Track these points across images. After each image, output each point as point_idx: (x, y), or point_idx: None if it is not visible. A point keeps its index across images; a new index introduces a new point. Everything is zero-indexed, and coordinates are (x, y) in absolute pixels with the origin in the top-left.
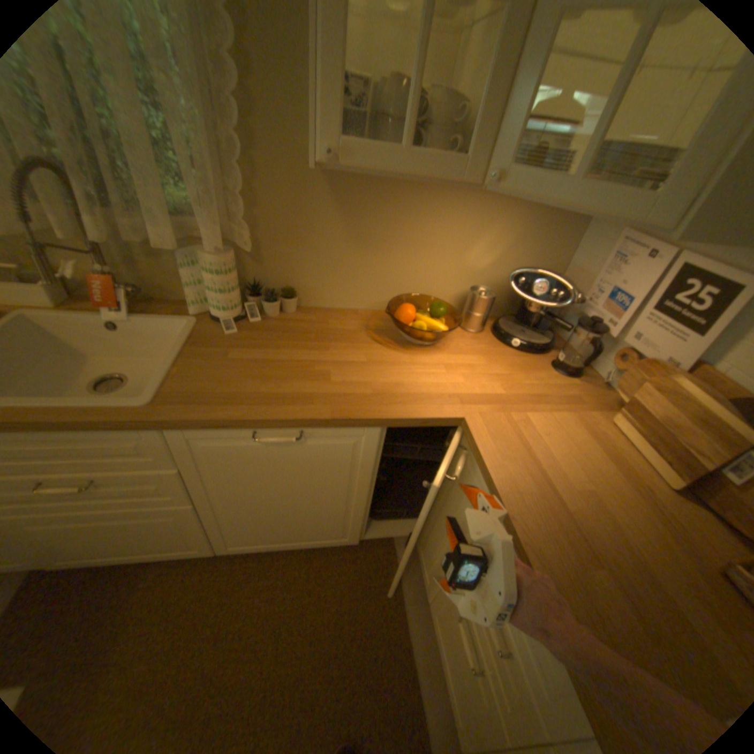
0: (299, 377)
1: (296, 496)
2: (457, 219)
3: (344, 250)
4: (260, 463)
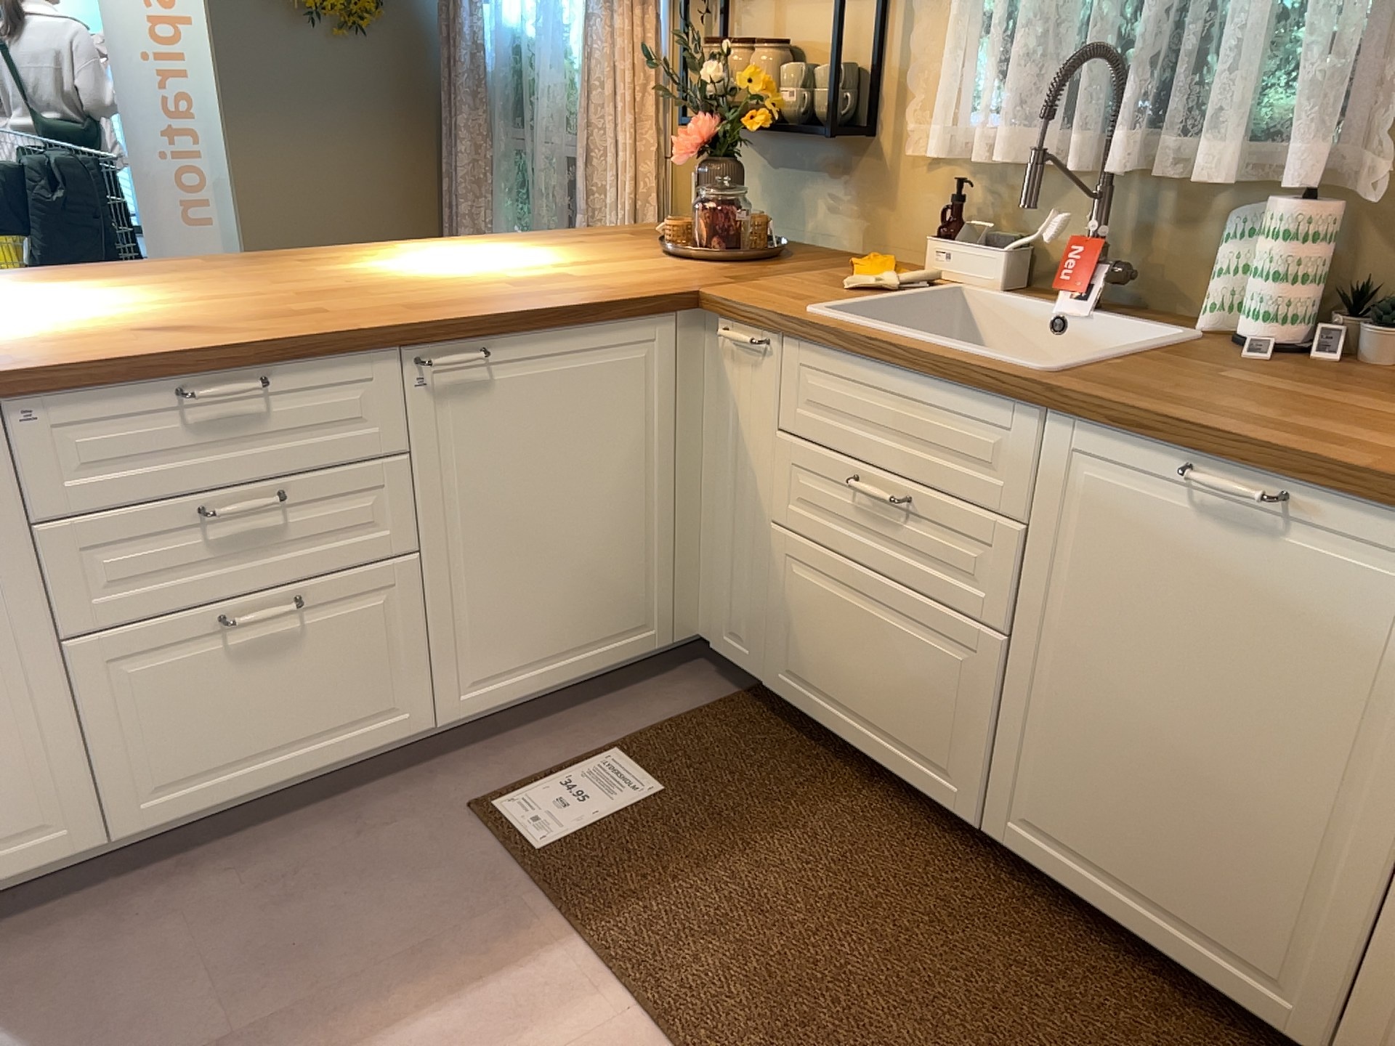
0: (1345, 424)
1: (1208, 717)
2: None
3: None
4: (1169, 564)
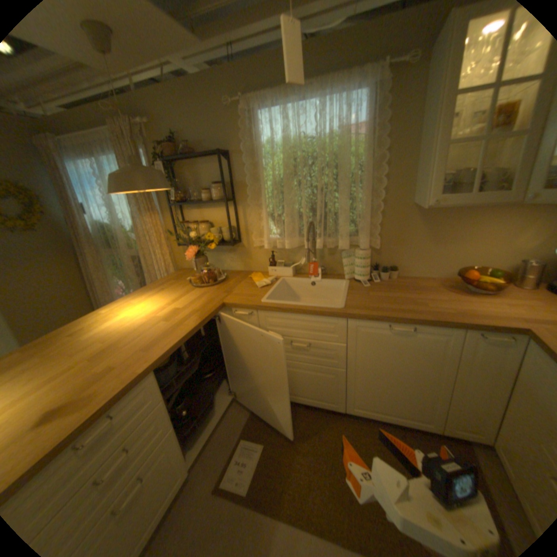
0: (410, 303)
1: (404, 375)
2: (505, 222)
3: (427, 245)
4: (388, 346)
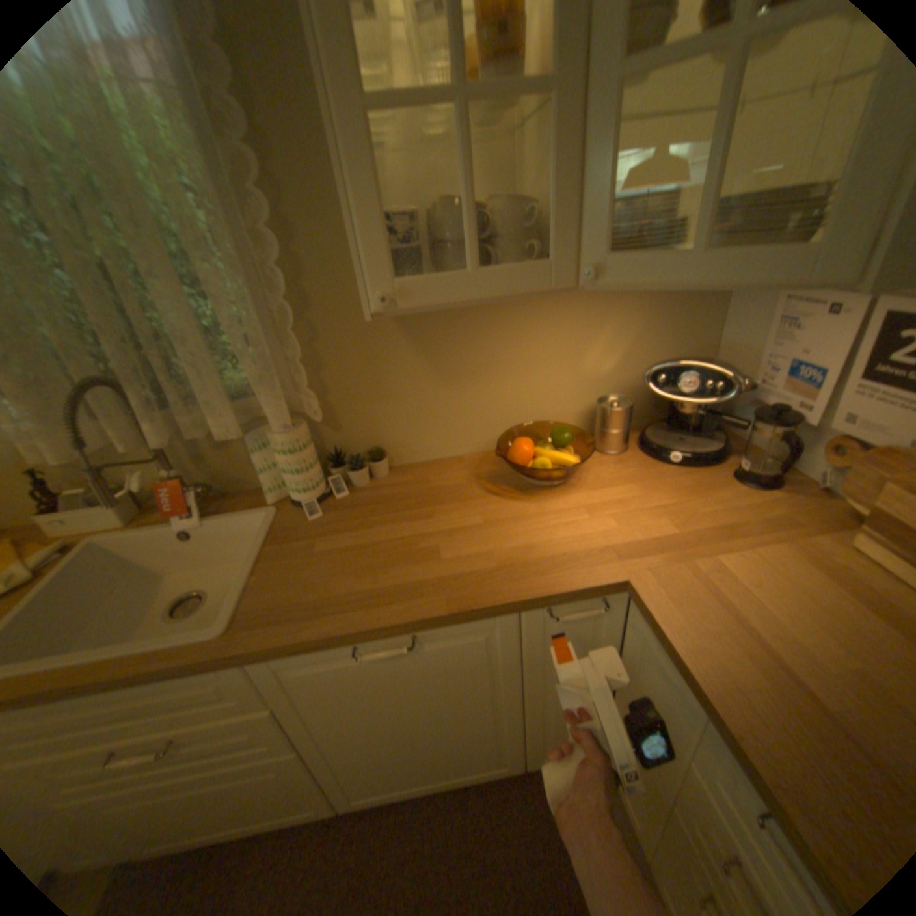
0: (401, 561)
1: (425, 721)
2: (560, 324)
3: (431, 391)
4: (369, 685)
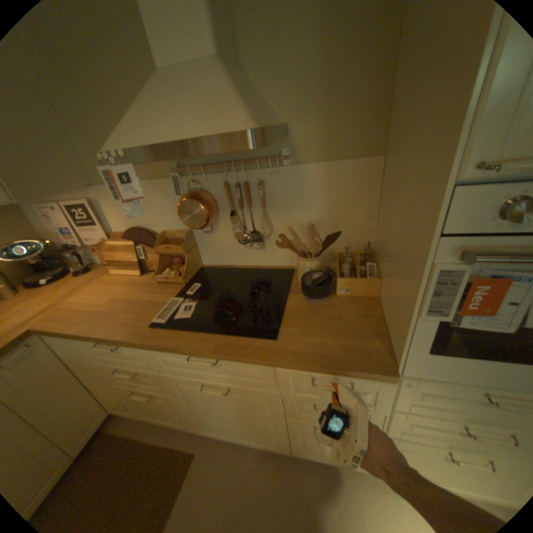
0: None
1: None
2: None
3: None
4: None
